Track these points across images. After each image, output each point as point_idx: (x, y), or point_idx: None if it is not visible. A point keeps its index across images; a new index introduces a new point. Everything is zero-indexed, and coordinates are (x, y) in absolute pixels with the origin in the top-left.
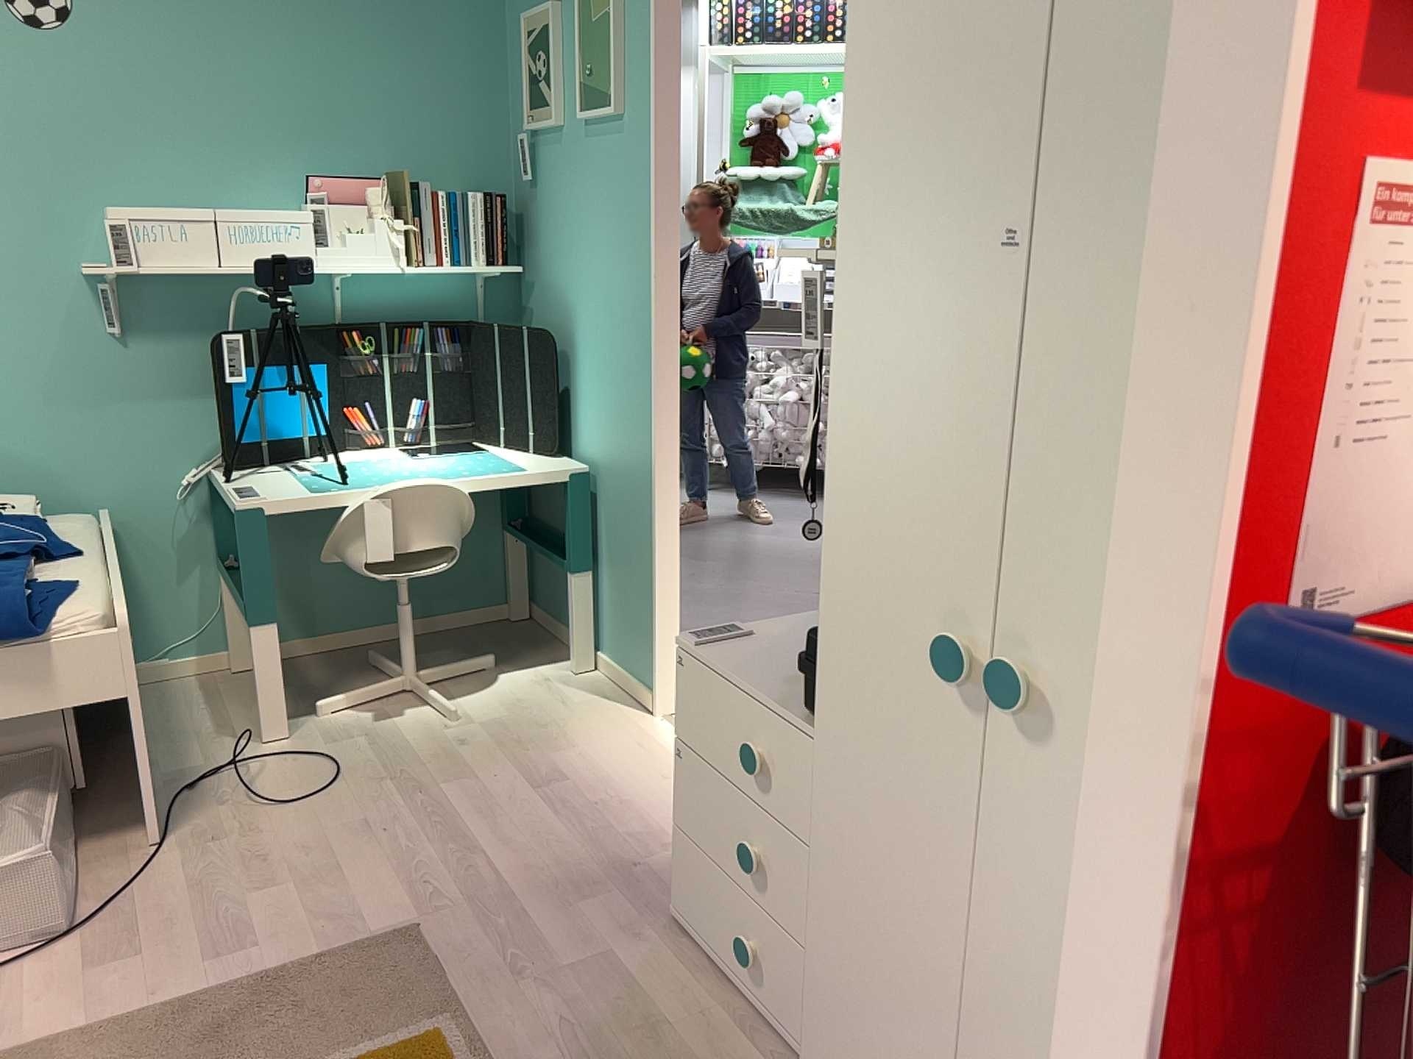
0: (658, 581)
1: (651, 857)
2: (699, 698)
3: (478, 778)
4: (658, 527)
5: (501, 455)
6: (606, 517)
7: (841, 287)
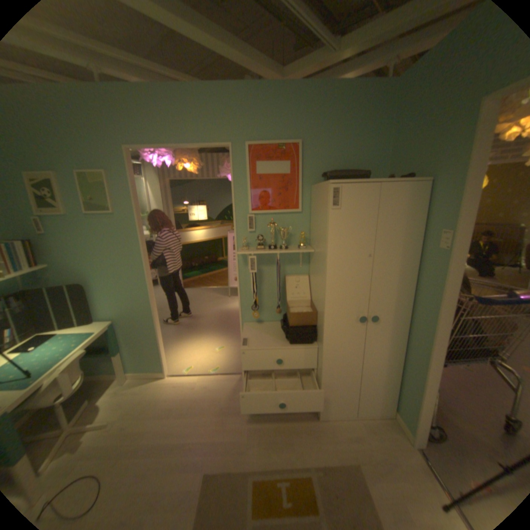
0: (159, 342)
1: (219, 406)
2: (252, 358)
3: (147, 432)
4: (156, 328)
5: (65, 333)
6: (123, 334)
7: (328, 267)
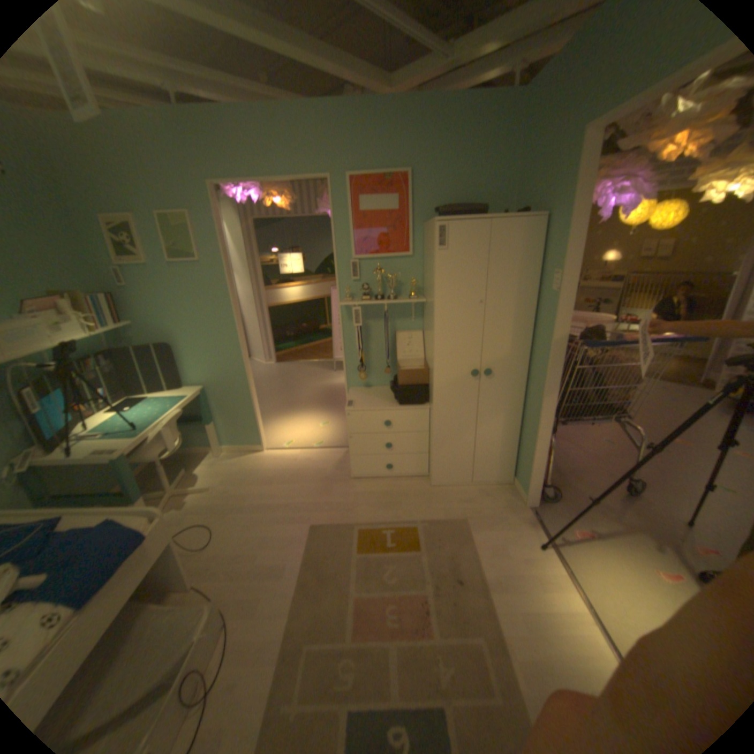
0: (255, 411)
1: (324, 474)
2: (358, 420)
3: (250, 495)
4: (252, 395)
5: (155, 397)
6: (215, 402)
7: (435, 316)
